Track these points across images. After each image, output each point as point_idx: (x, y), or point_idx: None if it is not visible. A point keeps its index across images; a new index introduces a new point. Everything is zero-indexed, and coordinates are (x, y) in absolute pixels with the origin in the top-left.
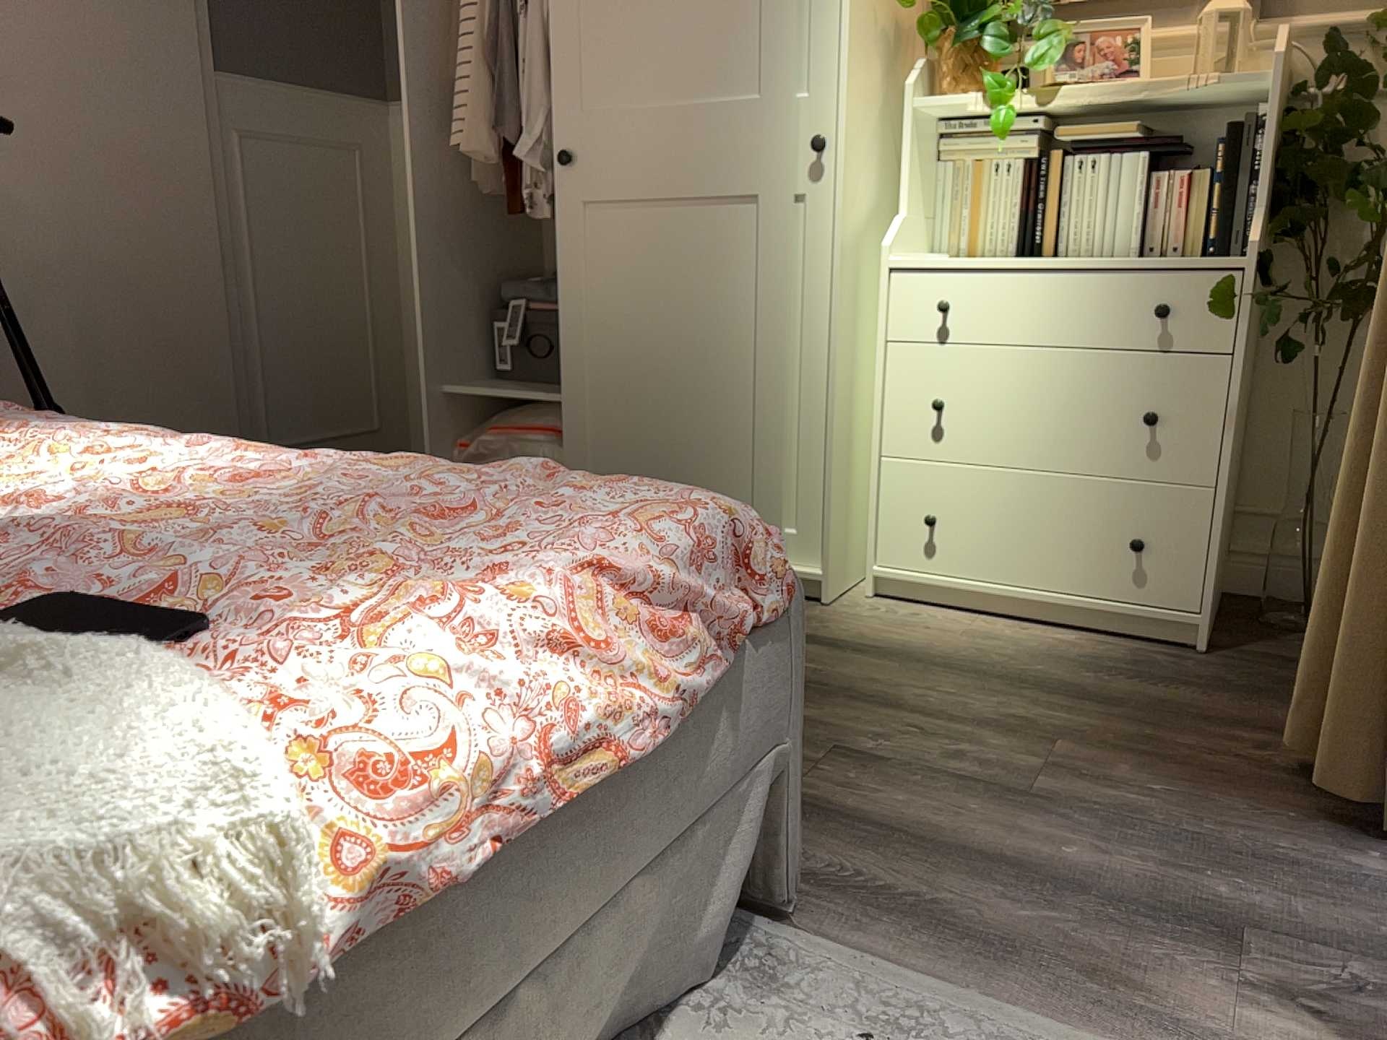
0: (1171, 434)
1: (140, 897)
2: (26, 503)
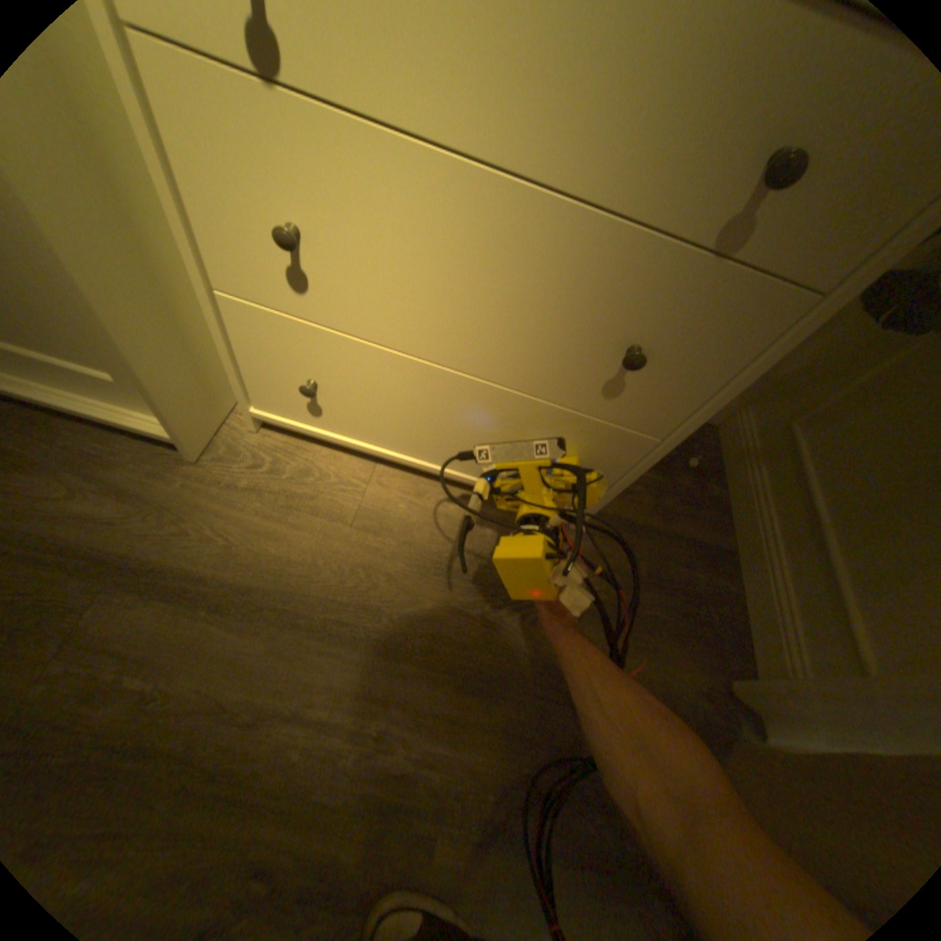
0: (649, 372)
1: None
2: None
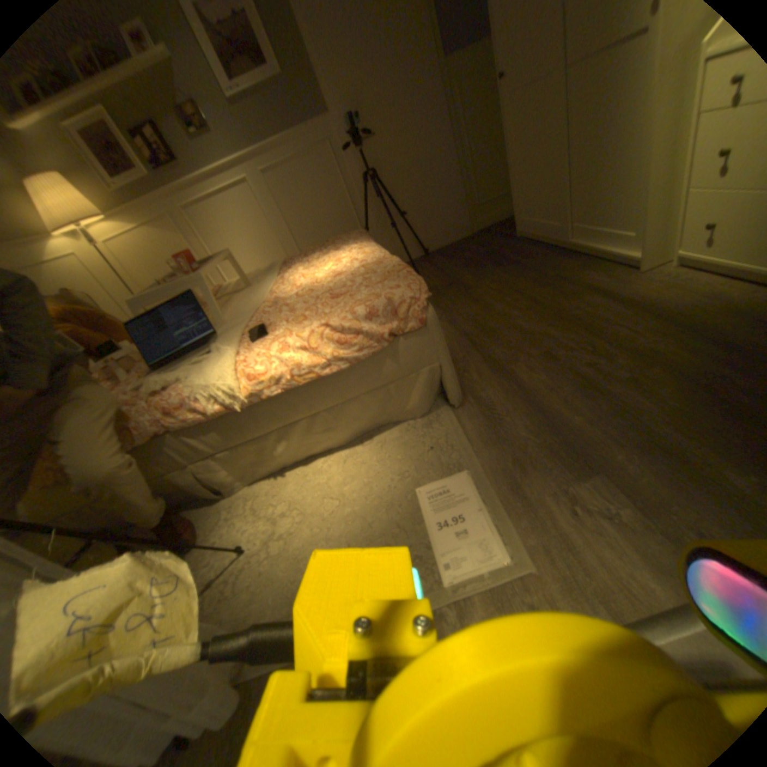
0: None
1: (219, 384)
2: (303, 283)
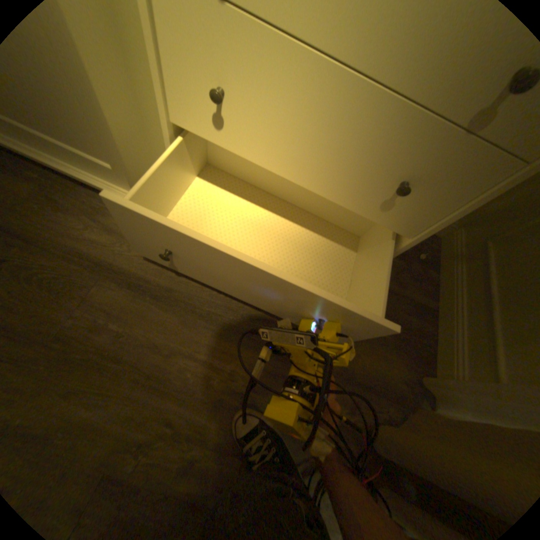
0: (410, 199)
1: None
2: None
